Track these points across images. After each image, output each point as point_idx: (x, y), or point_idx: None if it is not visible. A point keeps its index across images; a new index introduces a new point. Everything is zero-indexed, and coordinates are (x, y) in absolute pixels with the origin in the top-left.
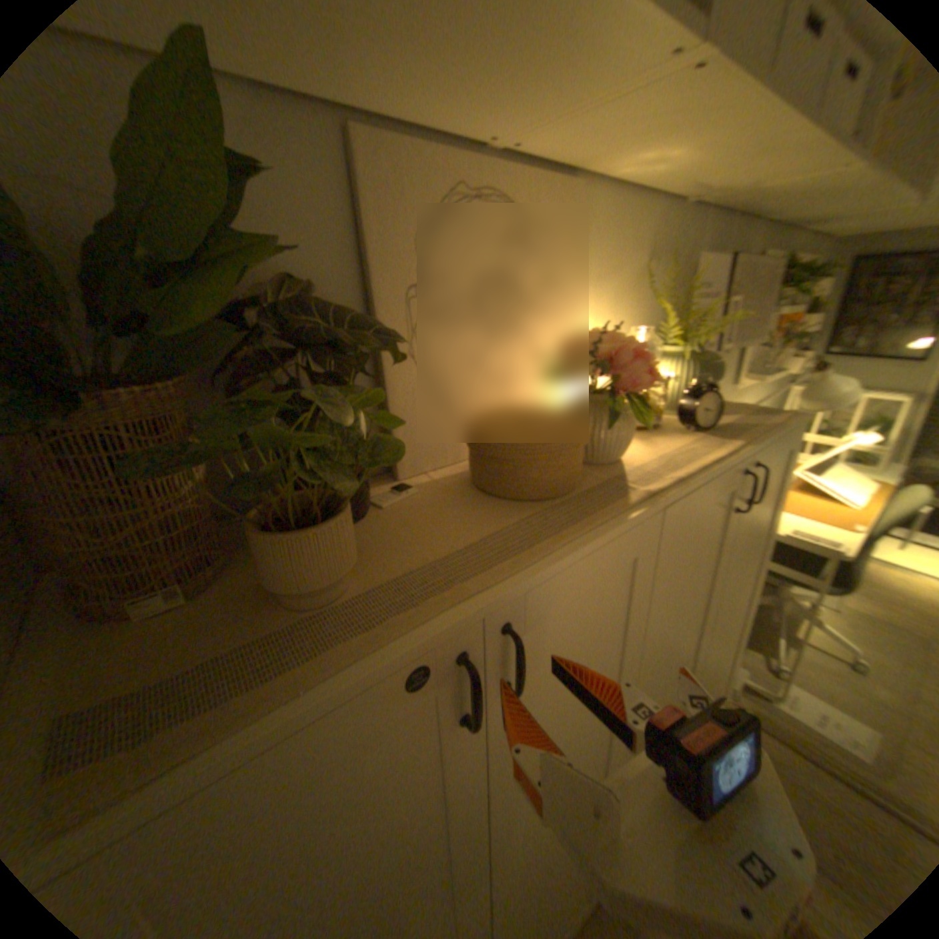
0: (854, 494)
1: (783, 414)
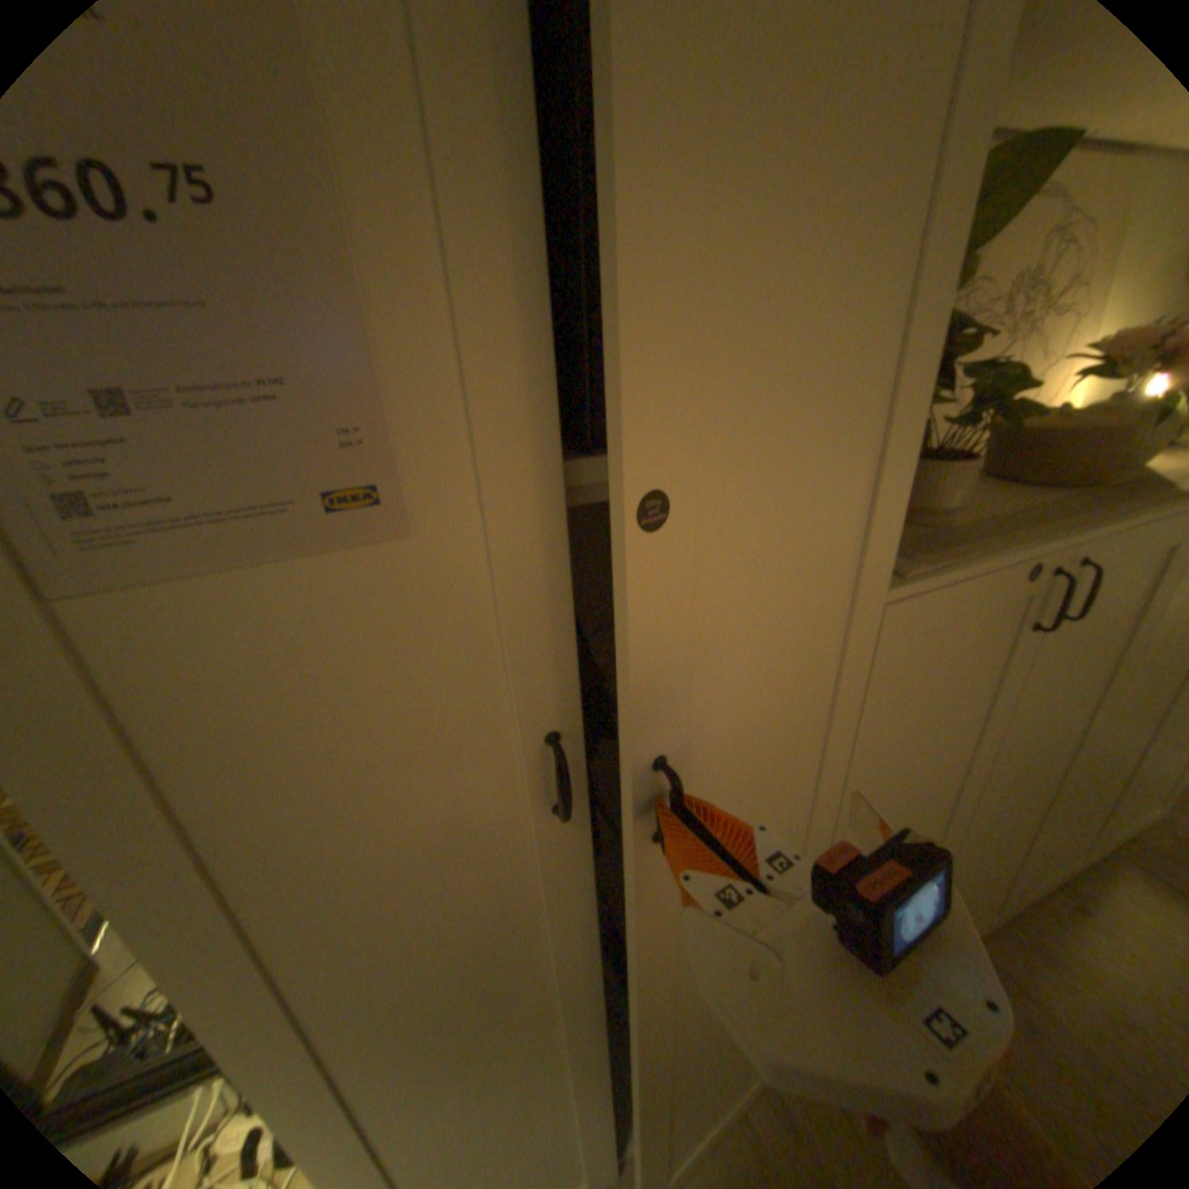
0: None
1: None
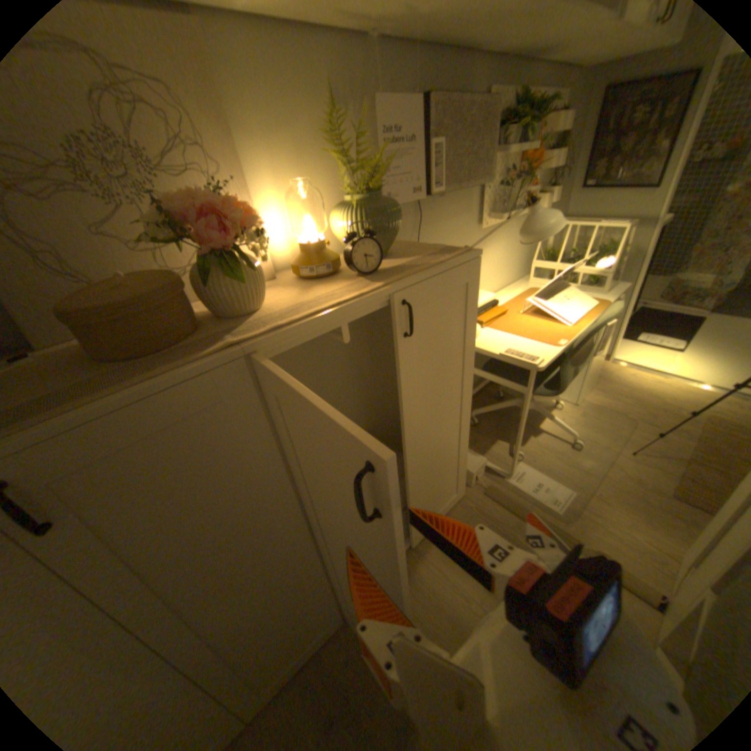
0: (573, 312)
1: (456, 251)
